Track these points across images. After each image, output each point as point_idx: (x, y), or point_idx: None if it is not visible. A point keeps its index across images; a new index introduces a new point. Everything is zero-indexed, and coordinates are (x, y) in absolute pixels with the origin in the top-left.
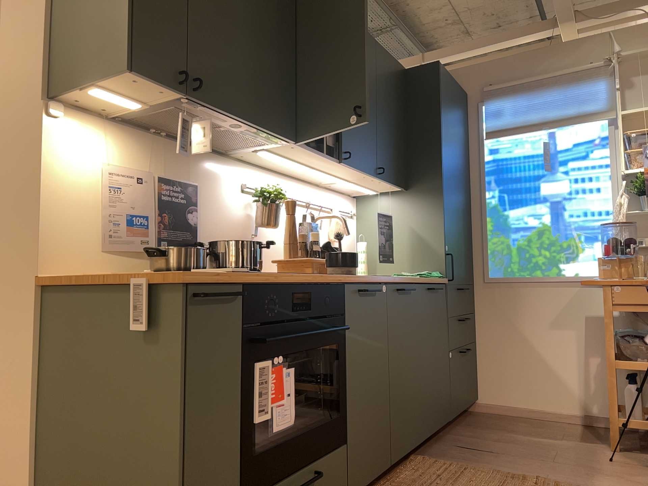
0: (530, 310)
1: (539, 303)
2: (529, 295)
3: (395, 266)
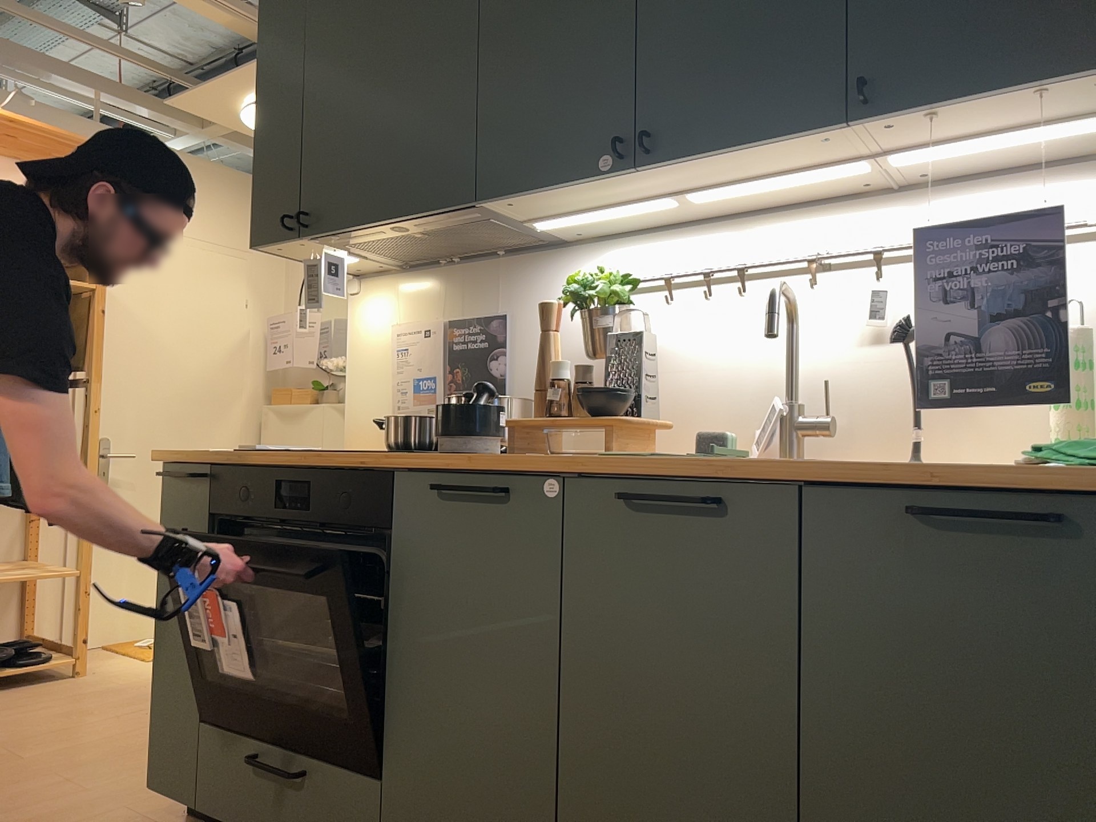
0: None
1: None
2: None
3: None
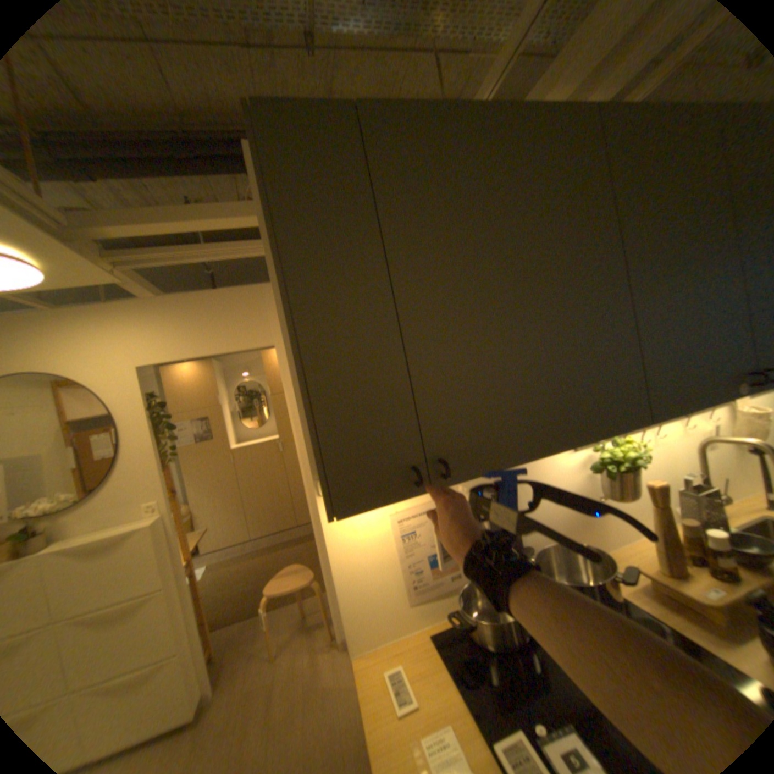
0: None
1: None
2: None
3: None
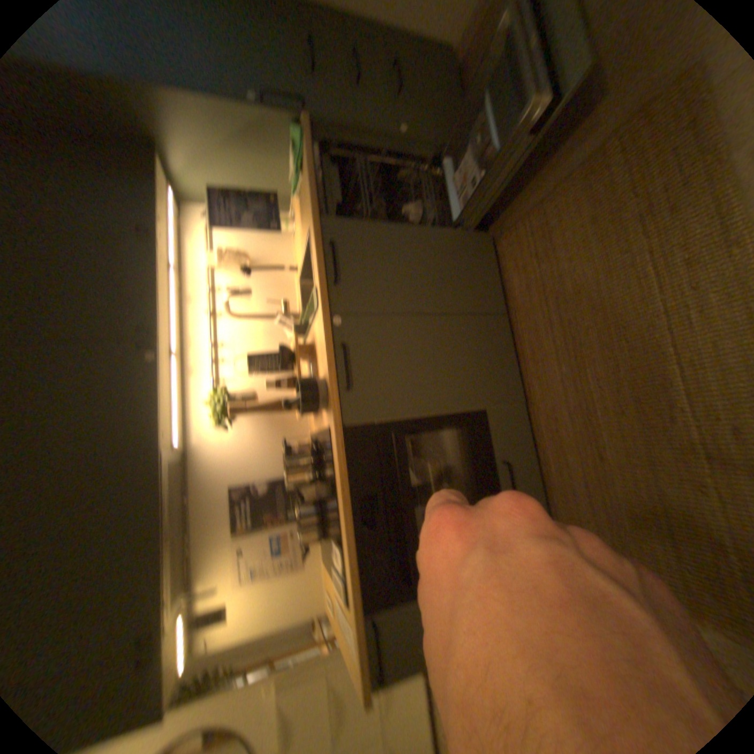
0: None
1: None
2: None
3: (274, 170)
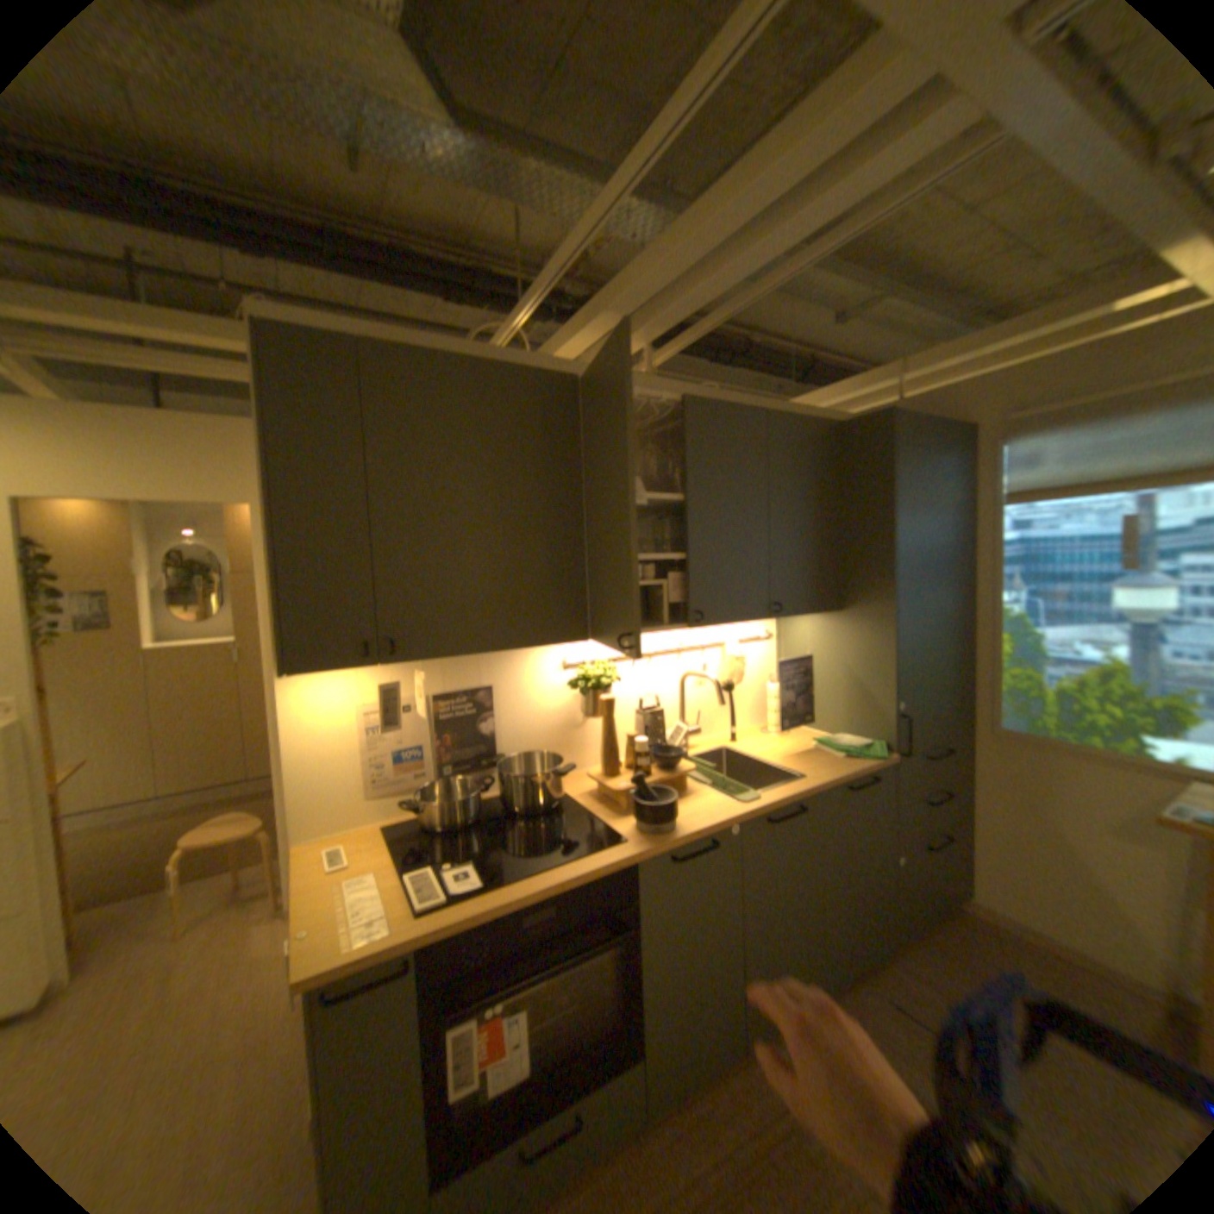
0: (1075, 798)
1: (1091, 790)
2: (1075, 774)
3: (823, 716)
